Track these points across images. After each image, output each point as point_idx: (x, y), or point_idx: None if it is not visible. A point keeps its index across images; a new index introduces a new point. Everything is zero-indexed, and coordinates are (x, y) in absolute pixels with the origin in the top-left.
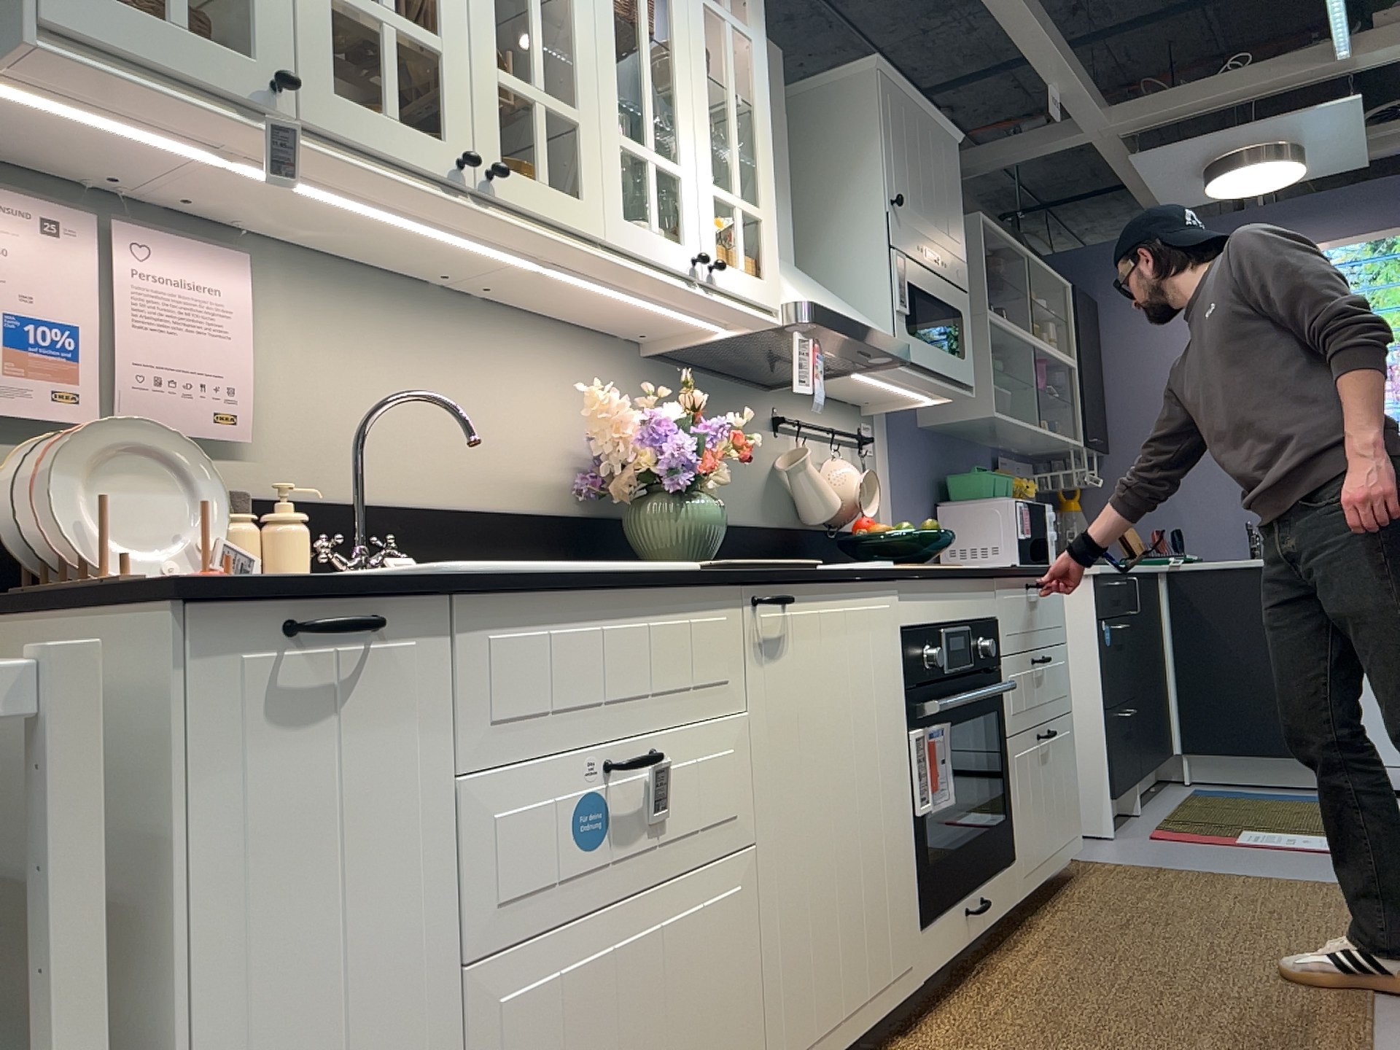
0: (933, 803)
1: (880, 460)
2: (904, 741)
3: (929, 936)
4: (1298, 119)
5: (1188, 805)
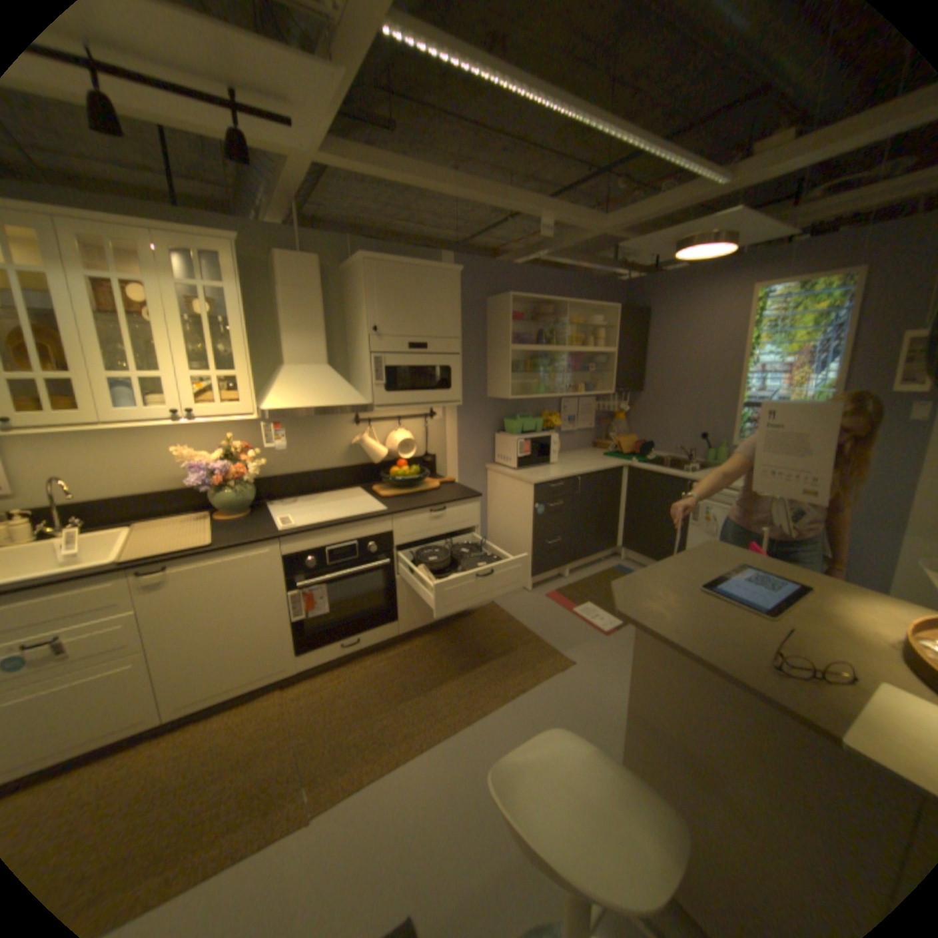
0: (305, 615)
1: (445, 421)
2: (279, 597)
3: (302, 658)
4: (708, 220)
5: (595, 578)
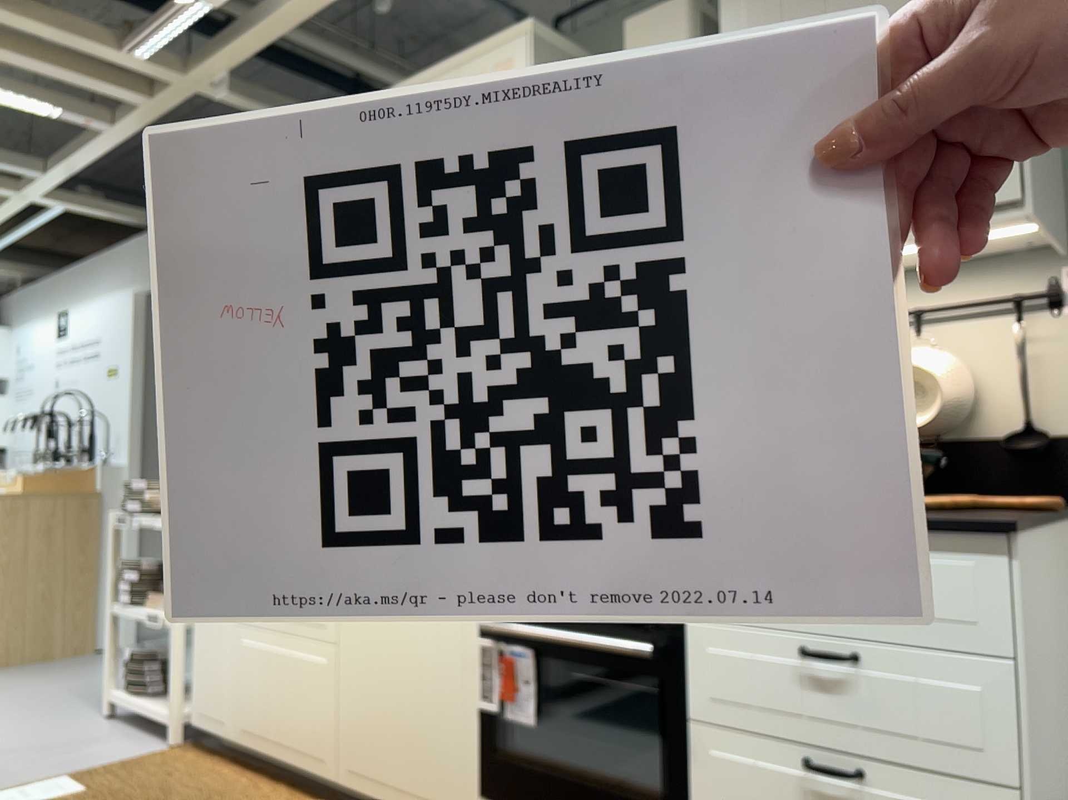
0: (496, 707)
1: None
2: (467, 642)
3: None
4: None
5: None
